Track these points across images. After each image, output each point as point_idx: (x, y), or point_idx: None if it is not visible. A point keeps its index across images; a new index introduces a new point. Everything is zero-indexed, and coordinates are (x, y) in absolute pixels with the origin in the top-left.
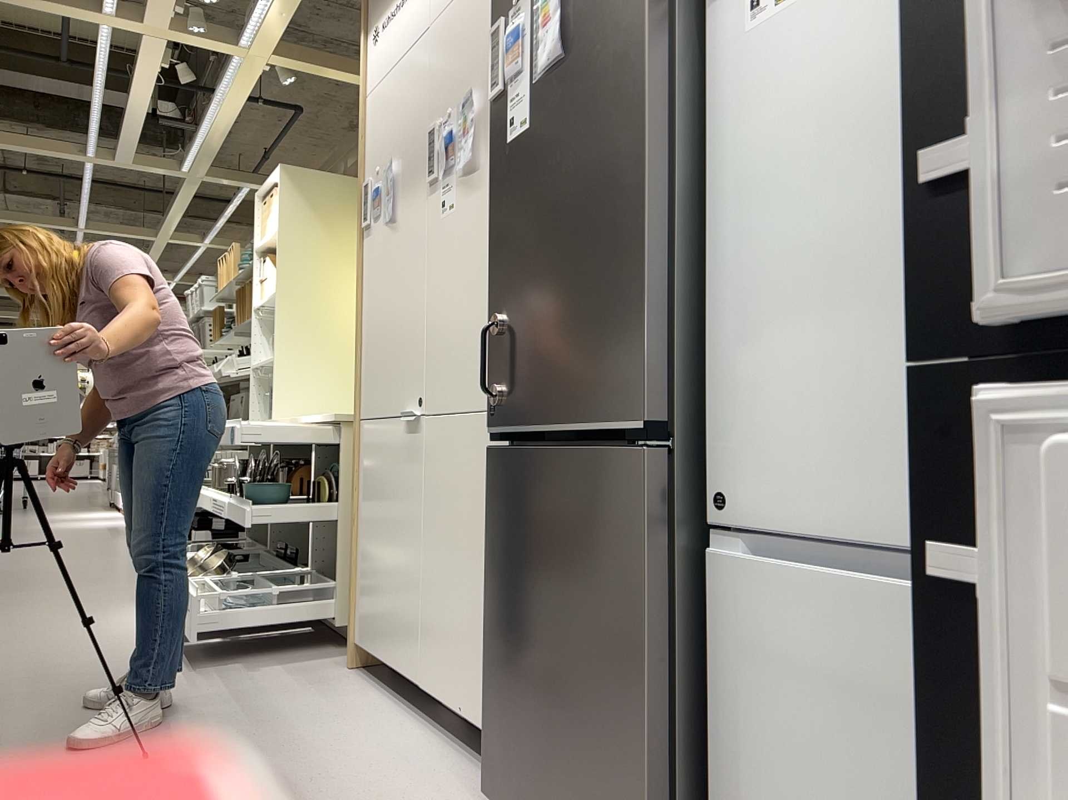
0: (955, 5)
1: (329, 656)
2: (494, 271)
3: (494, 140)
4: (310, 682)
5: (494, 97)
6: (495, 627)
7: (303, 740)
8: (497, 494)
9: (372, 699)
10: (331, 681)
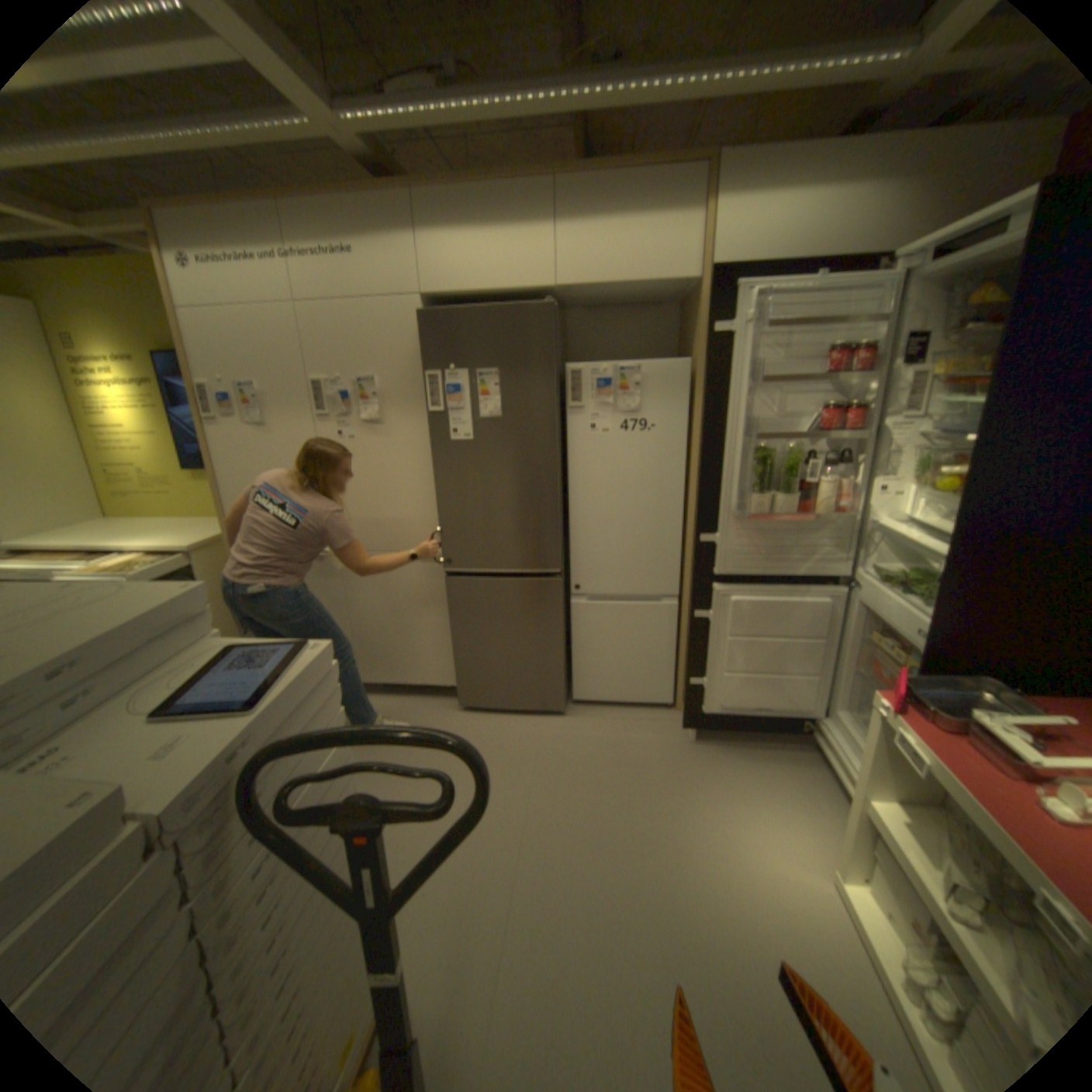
0: (705, 505)
1: None
2: (443, 498)
3: (436, 433)
4: None
5: (434, 411)
6: (463, 645)
7: None
8: (458, 595)
9: None
10: None
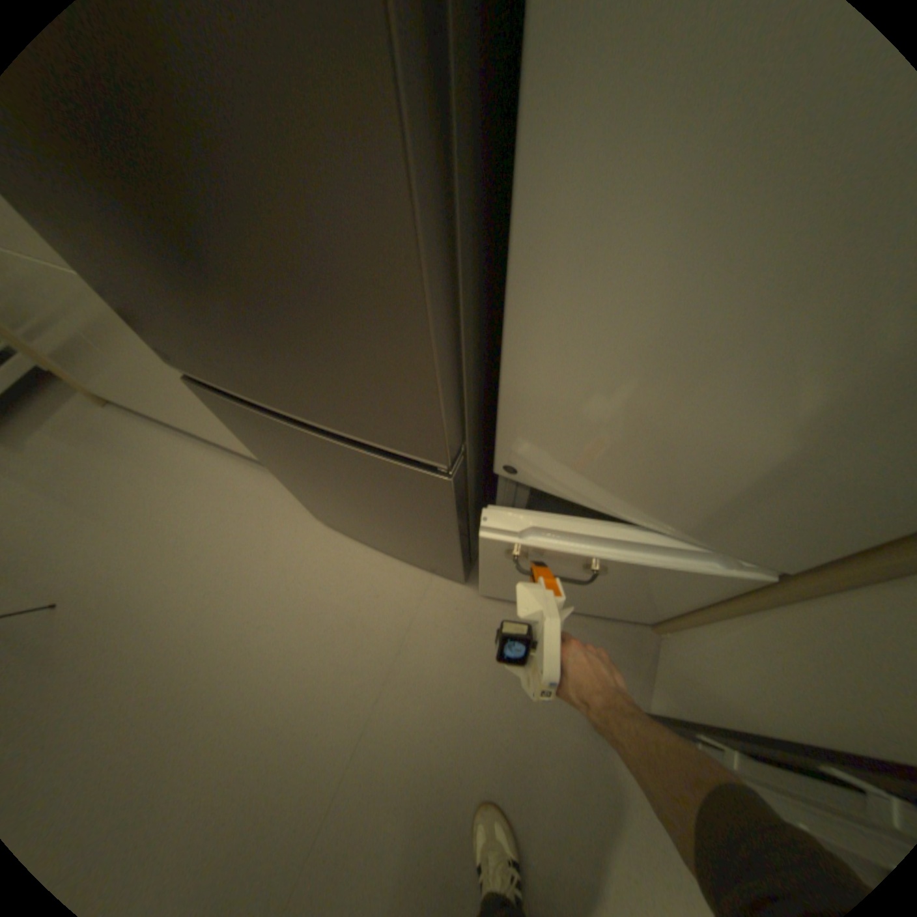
0: None
1: (67, 396)
2: None
3: None
4: (86, 441)
5: None
6: (284, 476)
7: (148, 514)
8: (228, 416)
9: (155, 438)
10: (102, 430)
